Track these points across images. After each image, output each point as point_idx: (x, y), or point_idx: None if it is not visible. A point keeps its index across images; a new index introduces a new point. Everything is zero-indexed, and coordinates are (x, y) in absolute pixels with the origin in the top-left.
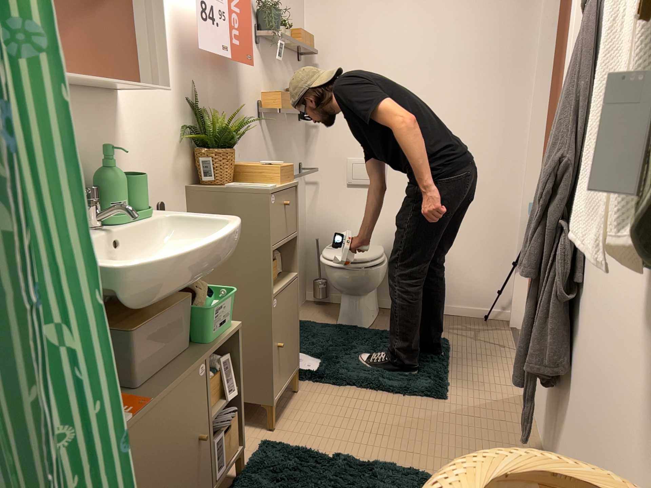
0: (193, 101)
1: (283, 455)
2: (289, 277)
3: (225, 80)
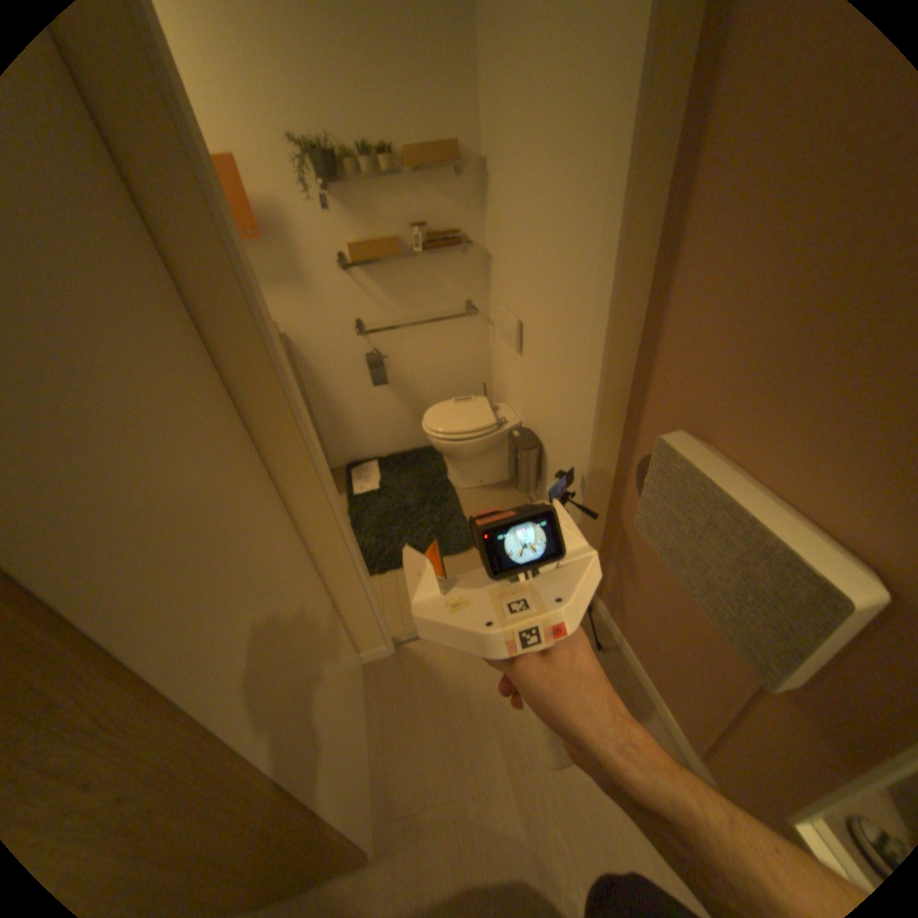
0: None
1: None
2: None
3: (257, 247)
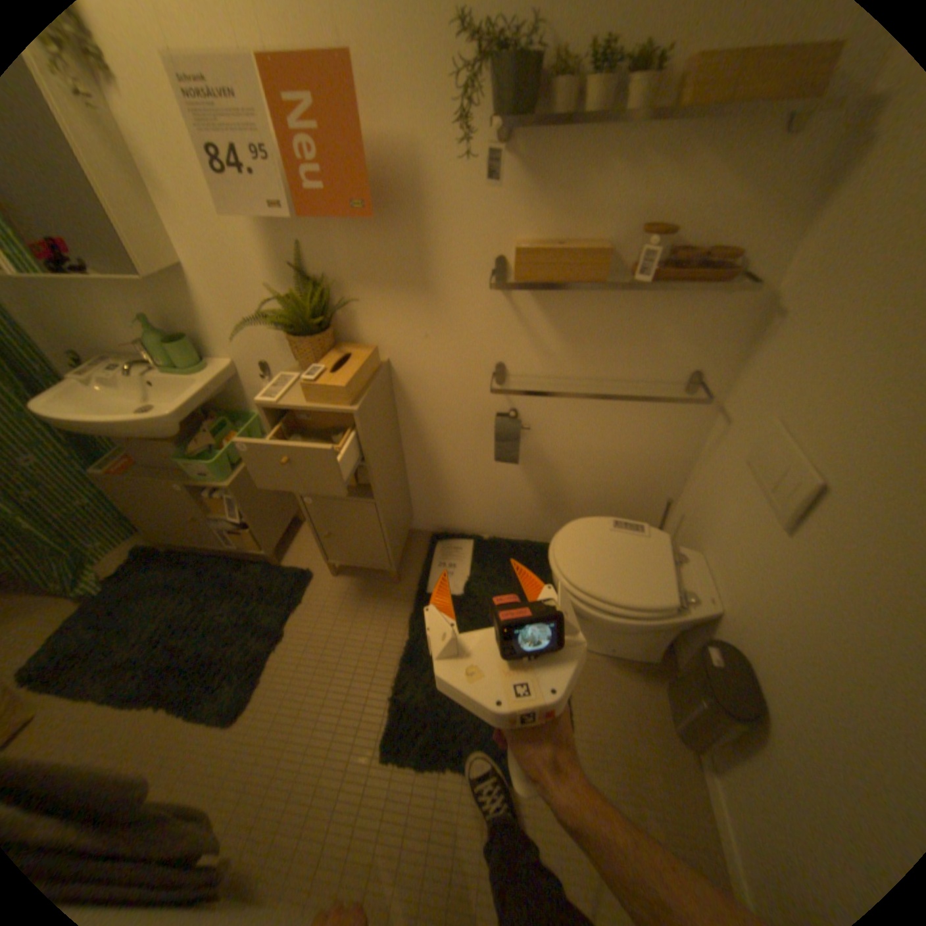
0: (295, 263)
1: (281, 588)
2: (362, 496)
3: (373, 225)
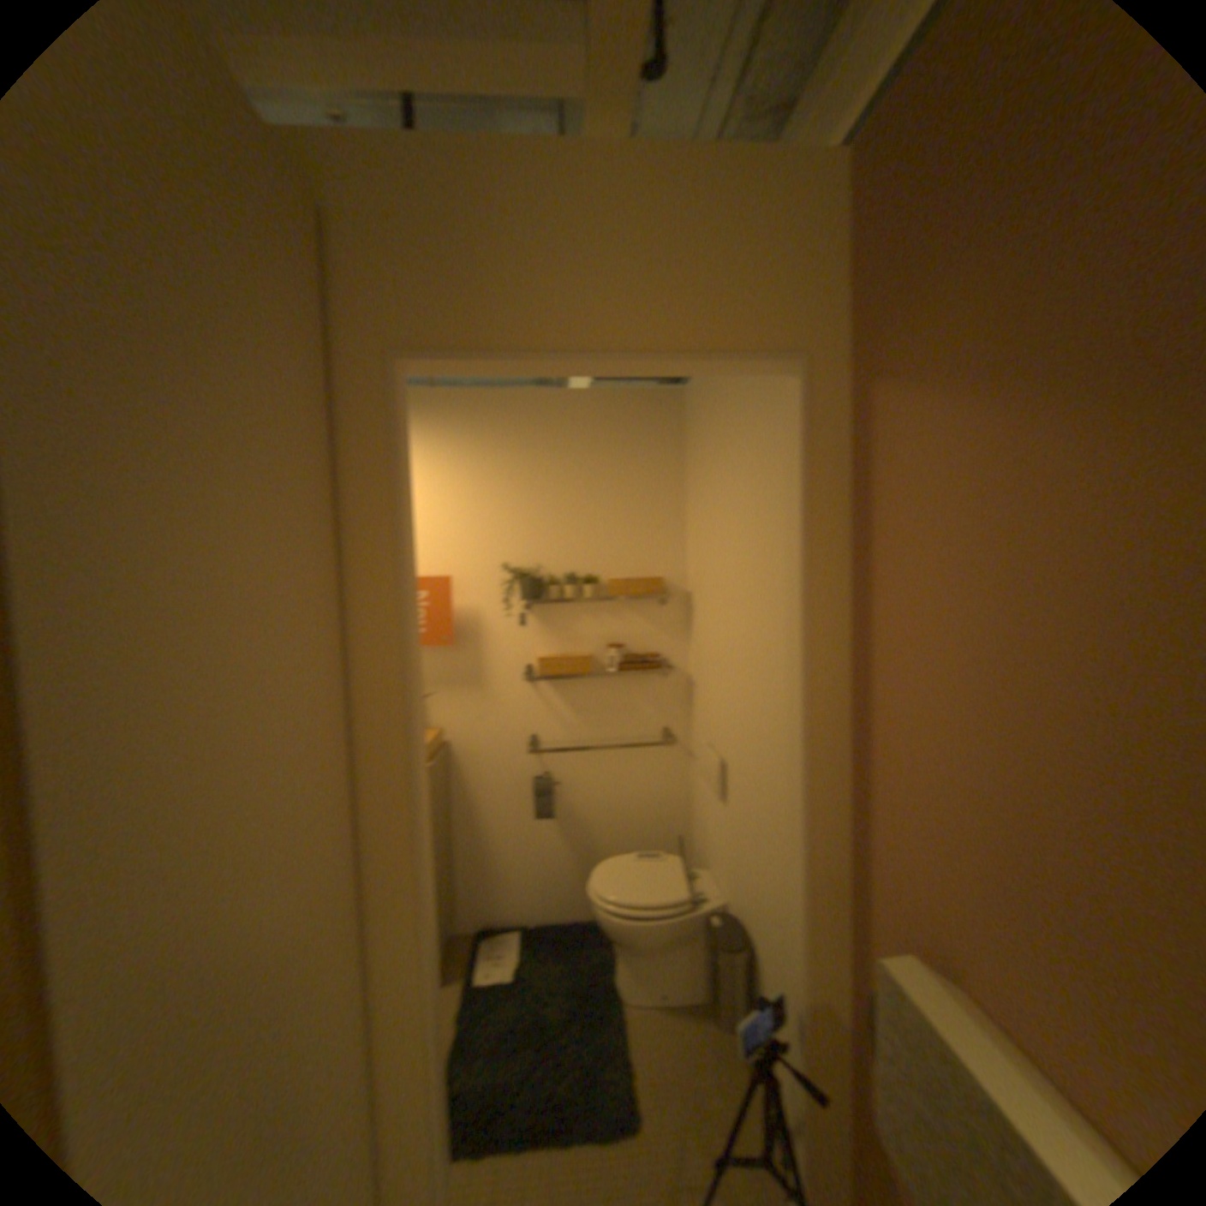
0: None
1: None
2: None
3: (445, 652)
